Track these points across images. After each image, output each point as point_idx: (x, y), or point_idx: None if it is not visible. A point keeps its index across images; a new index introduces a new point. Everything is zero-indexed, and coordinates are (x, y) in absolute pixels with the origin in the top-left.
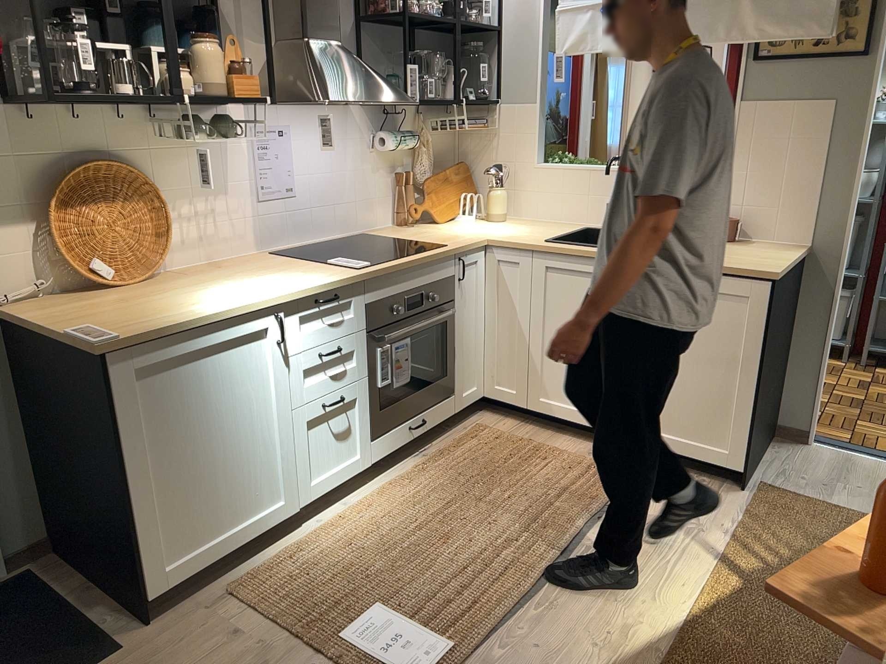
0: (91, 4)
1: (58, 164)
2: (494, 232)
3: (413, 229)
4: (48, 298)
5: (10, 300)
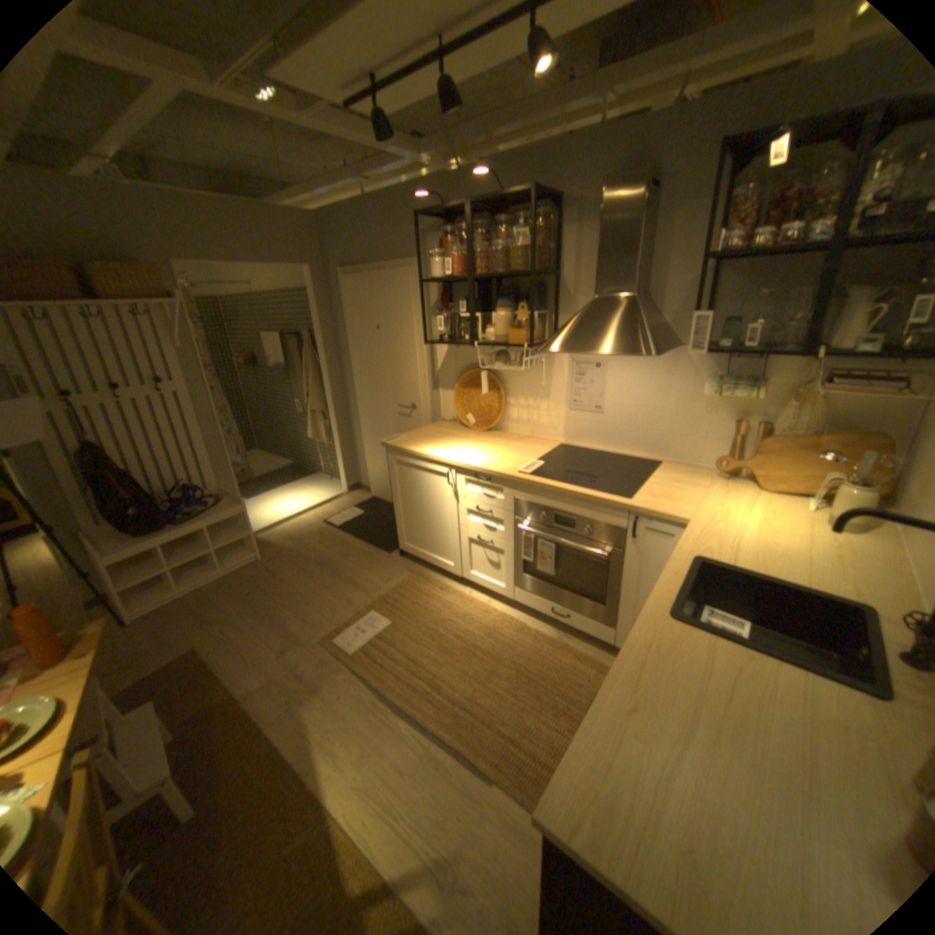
0: (488, 290)
1: (468, 368)
2: (743, 525)
3: (712, 480)
4: (451, 424)
5: (444, 419)
